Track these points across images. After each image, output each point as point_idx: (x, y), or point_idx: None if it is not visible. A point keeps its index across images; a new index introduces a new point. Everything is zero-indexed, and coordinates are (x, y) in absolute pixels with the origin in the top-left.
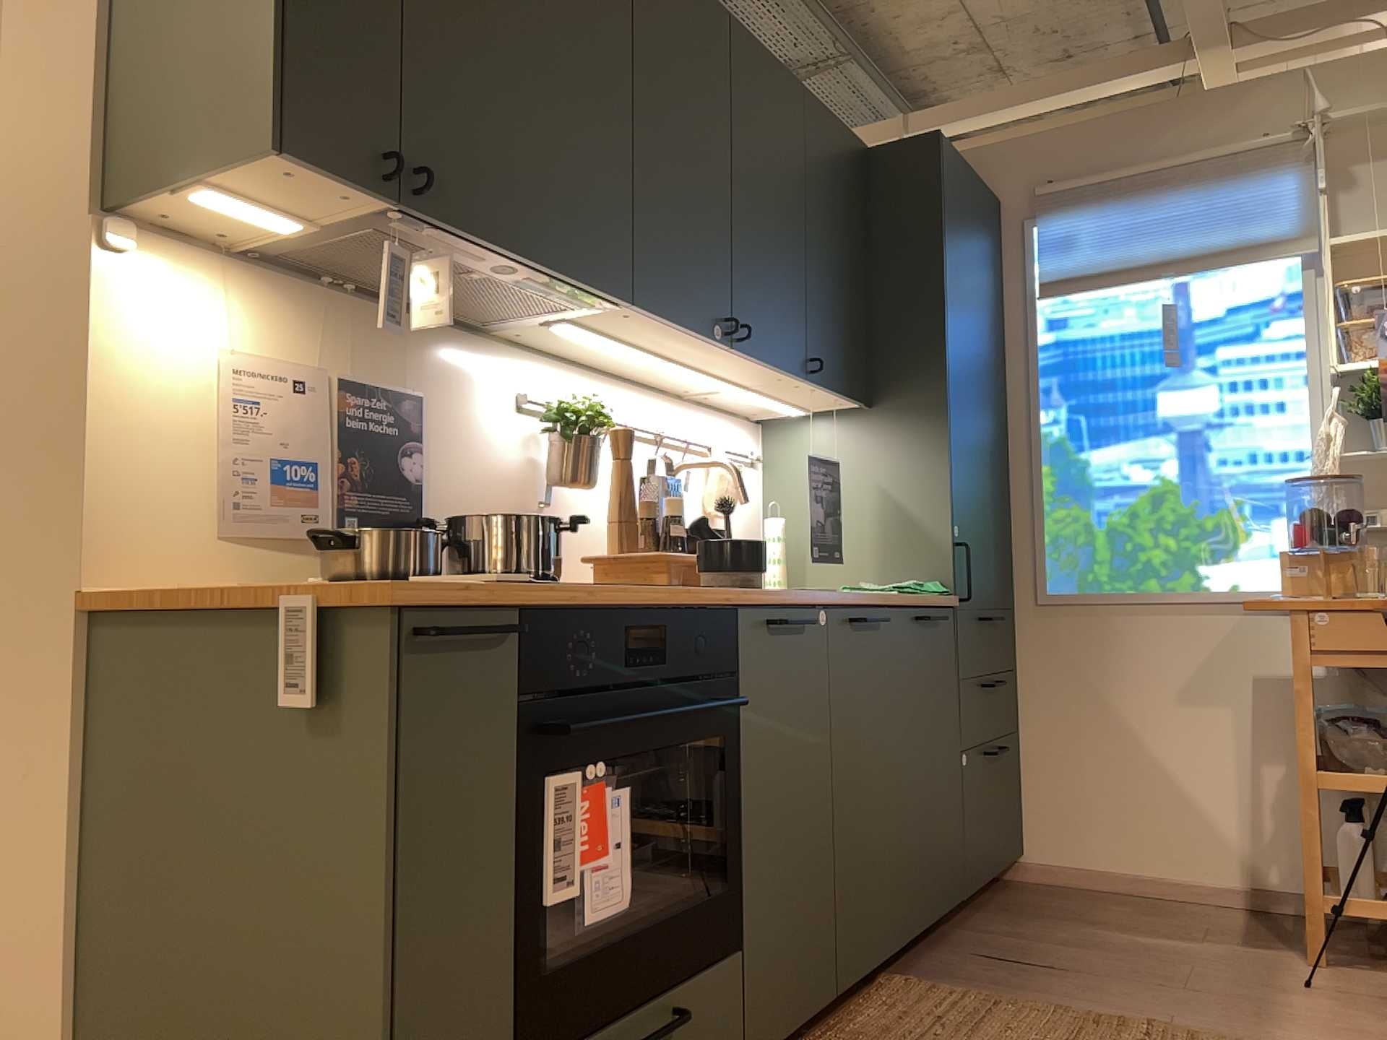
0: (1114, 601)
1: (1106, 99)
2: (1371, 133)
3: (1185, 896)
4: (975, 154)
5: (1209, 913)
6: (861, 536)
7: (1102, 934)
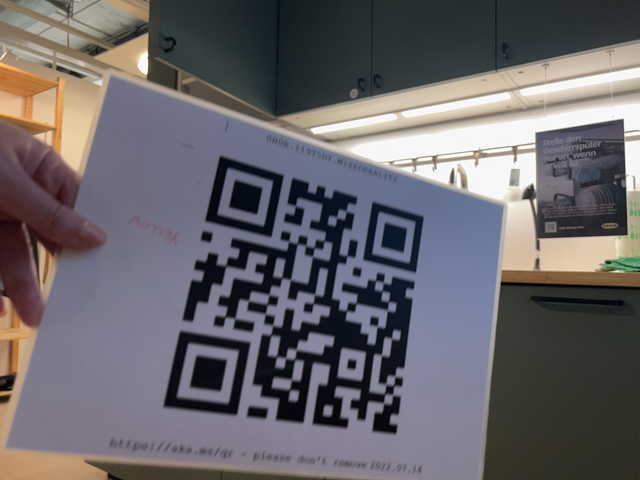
0: None
1: None
2: None
3: None
4: None
5: None
6: None
7: None
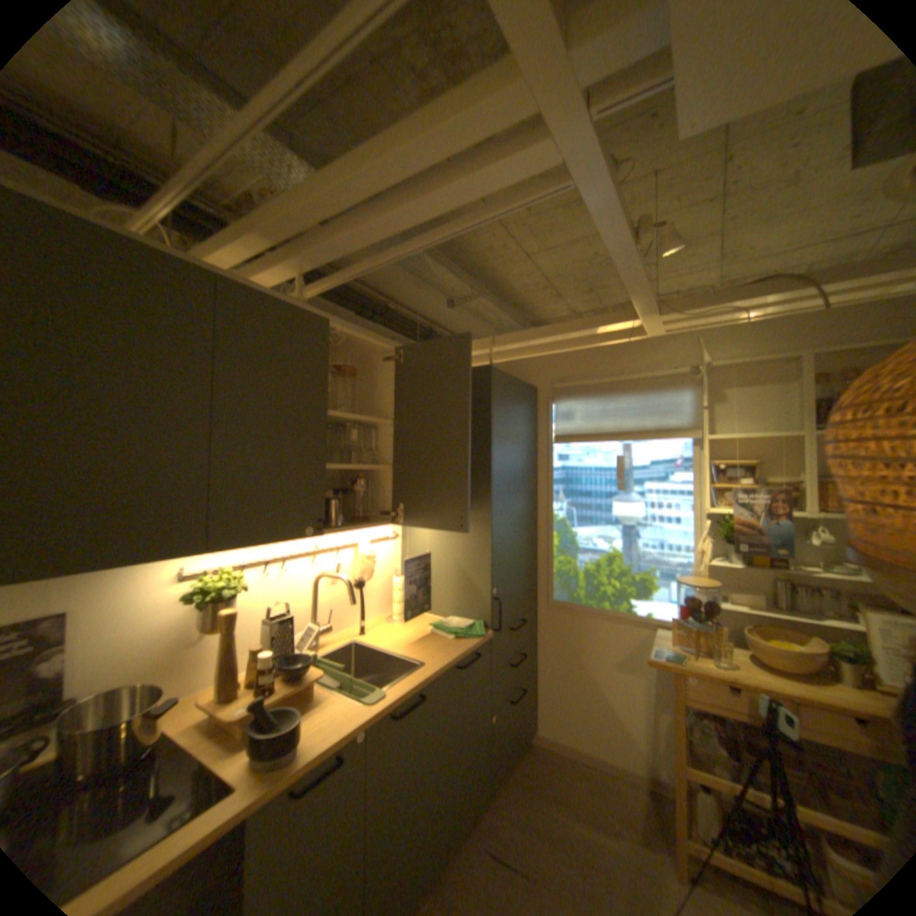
0: (586, 611)
1: (595, 335)
2: (737, 371)
3: (616, 775)
4: (525, 360)
5: (626, 795)
6: (445, 586)
7: (563, 824)
